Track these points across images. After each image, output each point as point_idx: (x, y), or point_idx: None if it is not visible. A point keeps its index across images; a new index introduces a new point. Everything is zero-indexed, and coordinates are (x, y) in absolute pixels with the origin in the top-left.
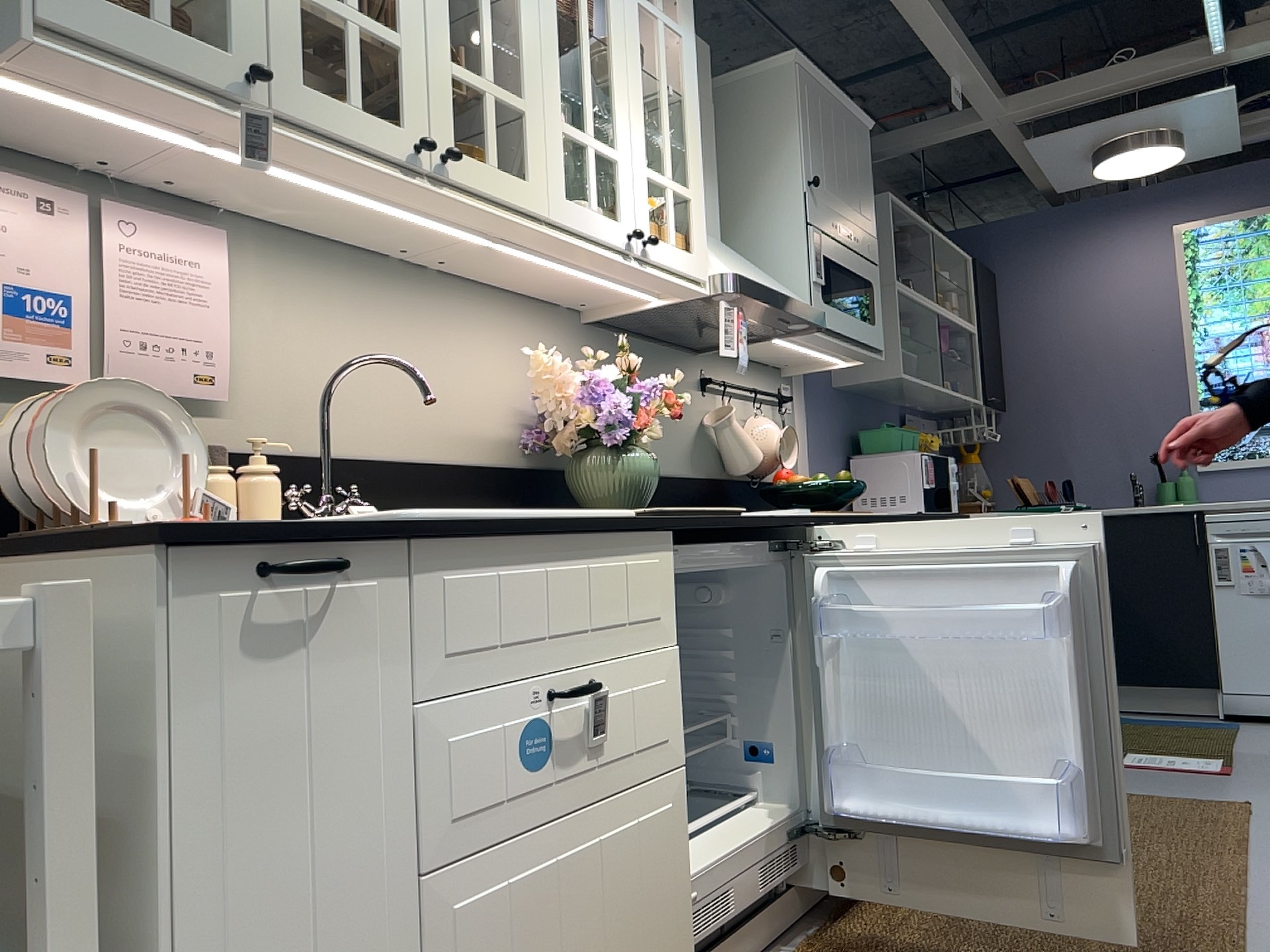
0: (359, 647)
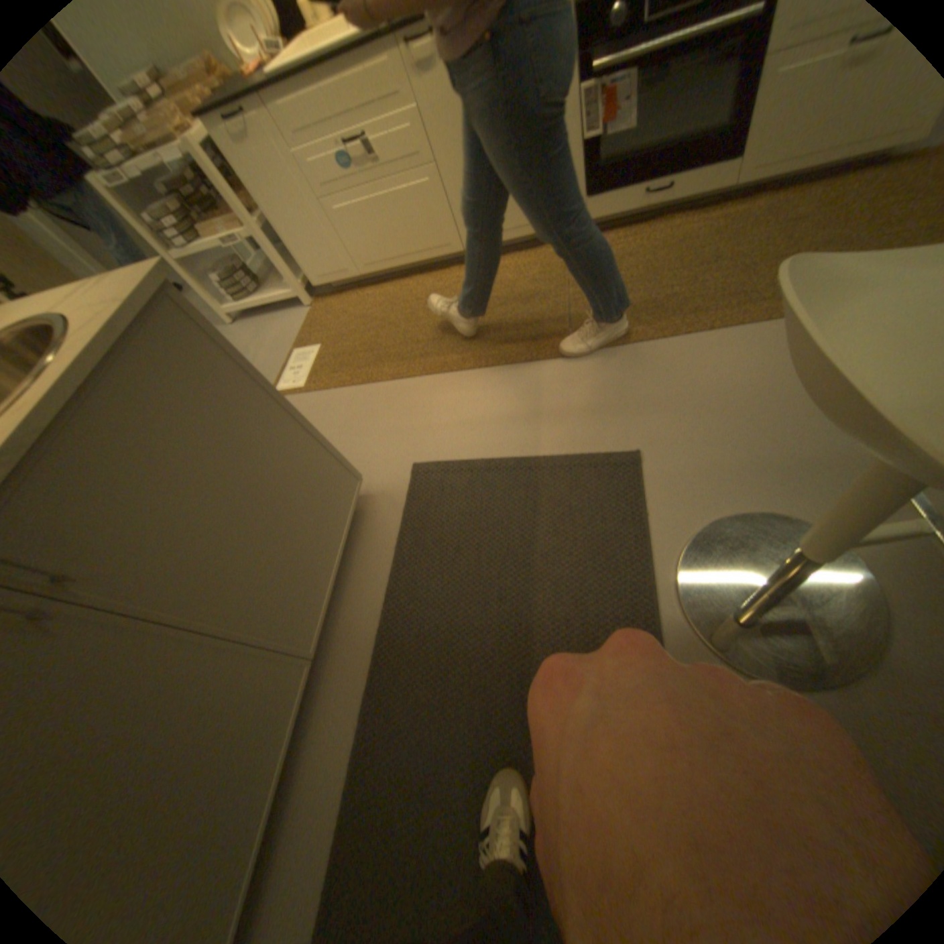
0: (263, 133)
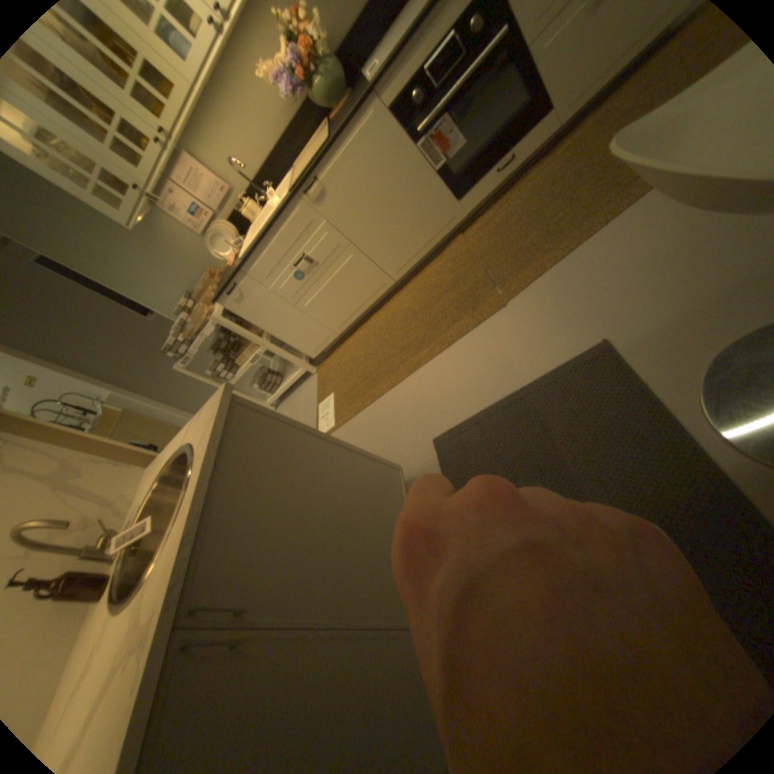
0: (252, 289)
